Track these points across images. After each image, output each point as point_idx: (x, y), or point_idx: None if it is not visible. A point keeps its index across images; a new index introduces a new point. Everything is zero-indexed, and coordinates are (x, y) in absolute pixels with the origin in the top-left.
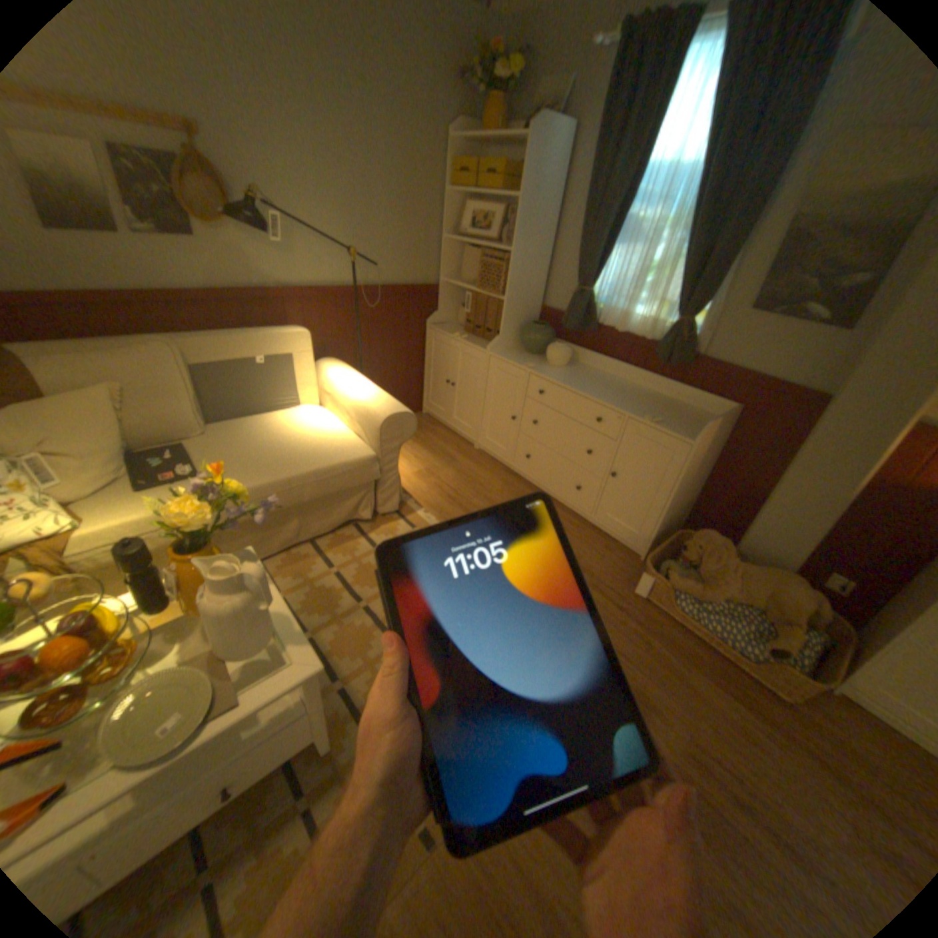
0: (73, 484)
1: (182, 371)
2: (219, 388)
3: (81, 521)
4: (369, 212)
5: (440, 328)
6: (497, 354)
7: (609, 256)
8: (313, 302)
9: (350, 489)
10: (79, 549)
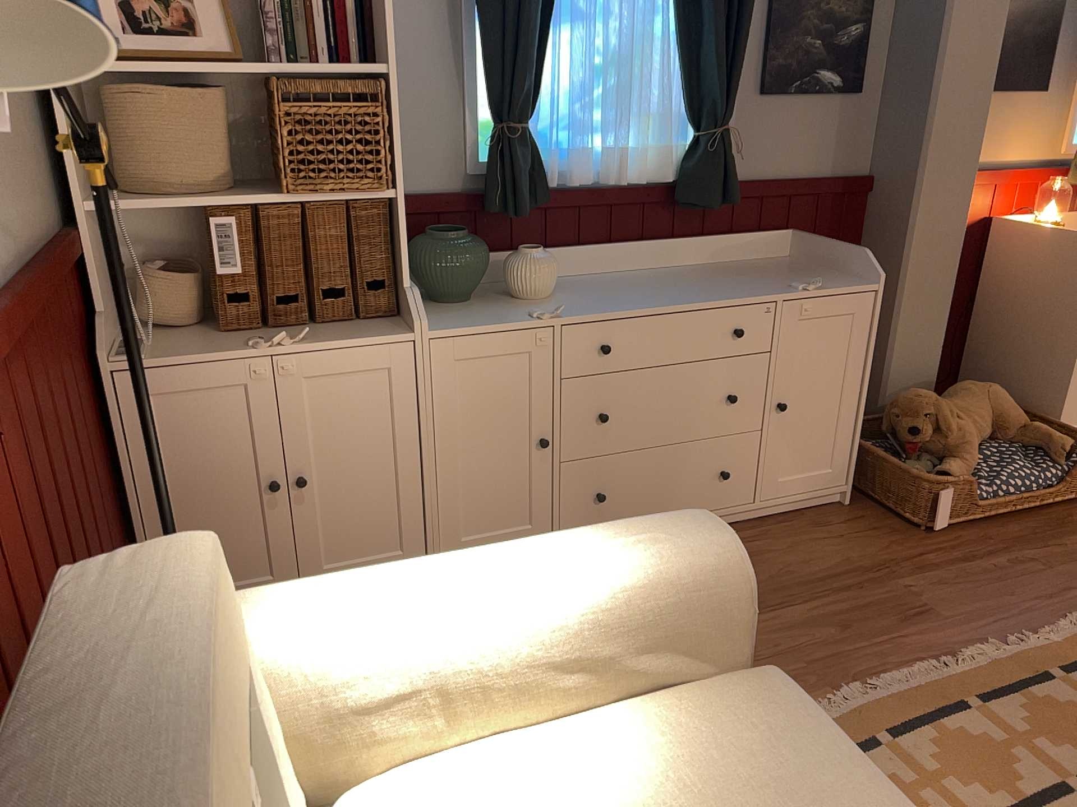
0: None
1: None
2: None
3: None
4: None
5: (149, 353)
6: (434, 327)
7: (545, 53)
8: None
9: None
10: None
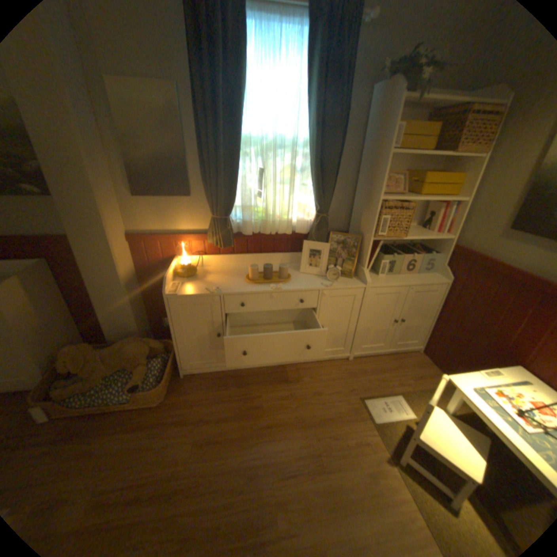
0: None
1: None
2: None
3: None
4: None
5: None
6: None
7: None
8: None
9: None
10: None
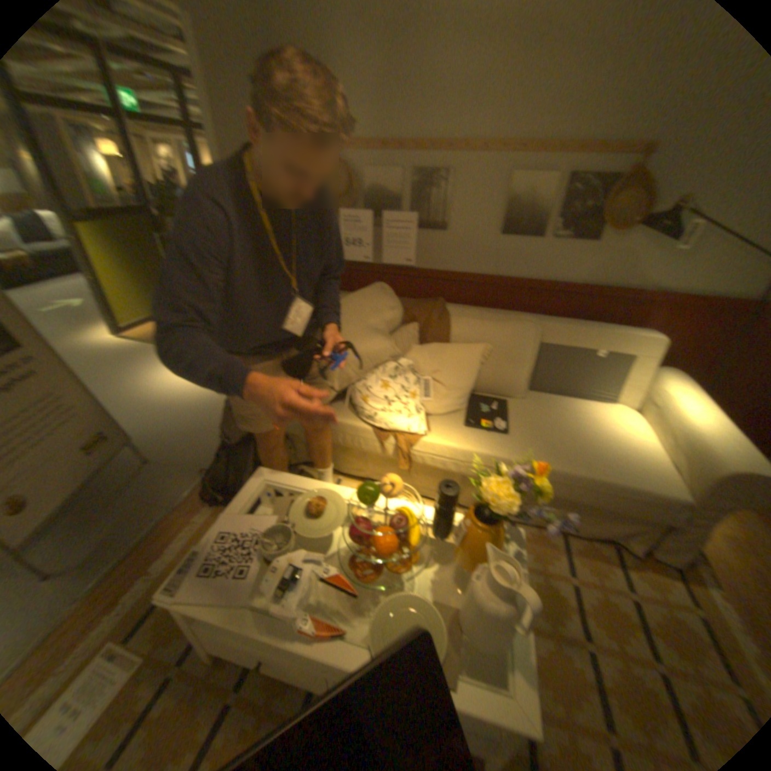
0: (437, 404)
1: (536, 348)
2: (557, 369)
3: (430, 432)
4: None
5: None
6: None
7: None
8: (689, 309)
9: (637, 518)
10: (421, 449)
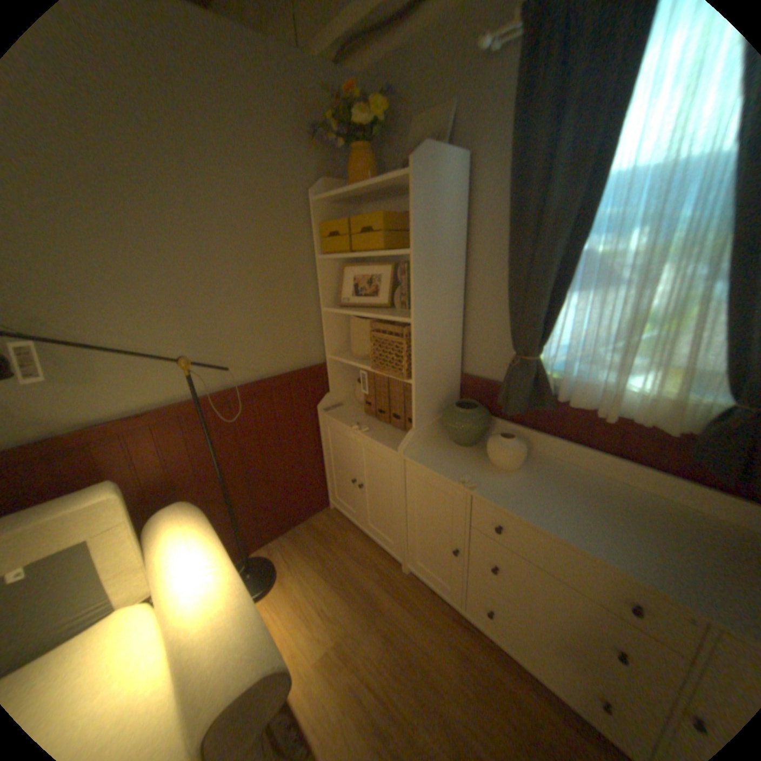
0: None
1: None
2: None
3: None
4: (214, 300)
5: (335, 411)
6: (415, 455)
7: (564, 309)
8: (142, 430)
9: None
10: None
